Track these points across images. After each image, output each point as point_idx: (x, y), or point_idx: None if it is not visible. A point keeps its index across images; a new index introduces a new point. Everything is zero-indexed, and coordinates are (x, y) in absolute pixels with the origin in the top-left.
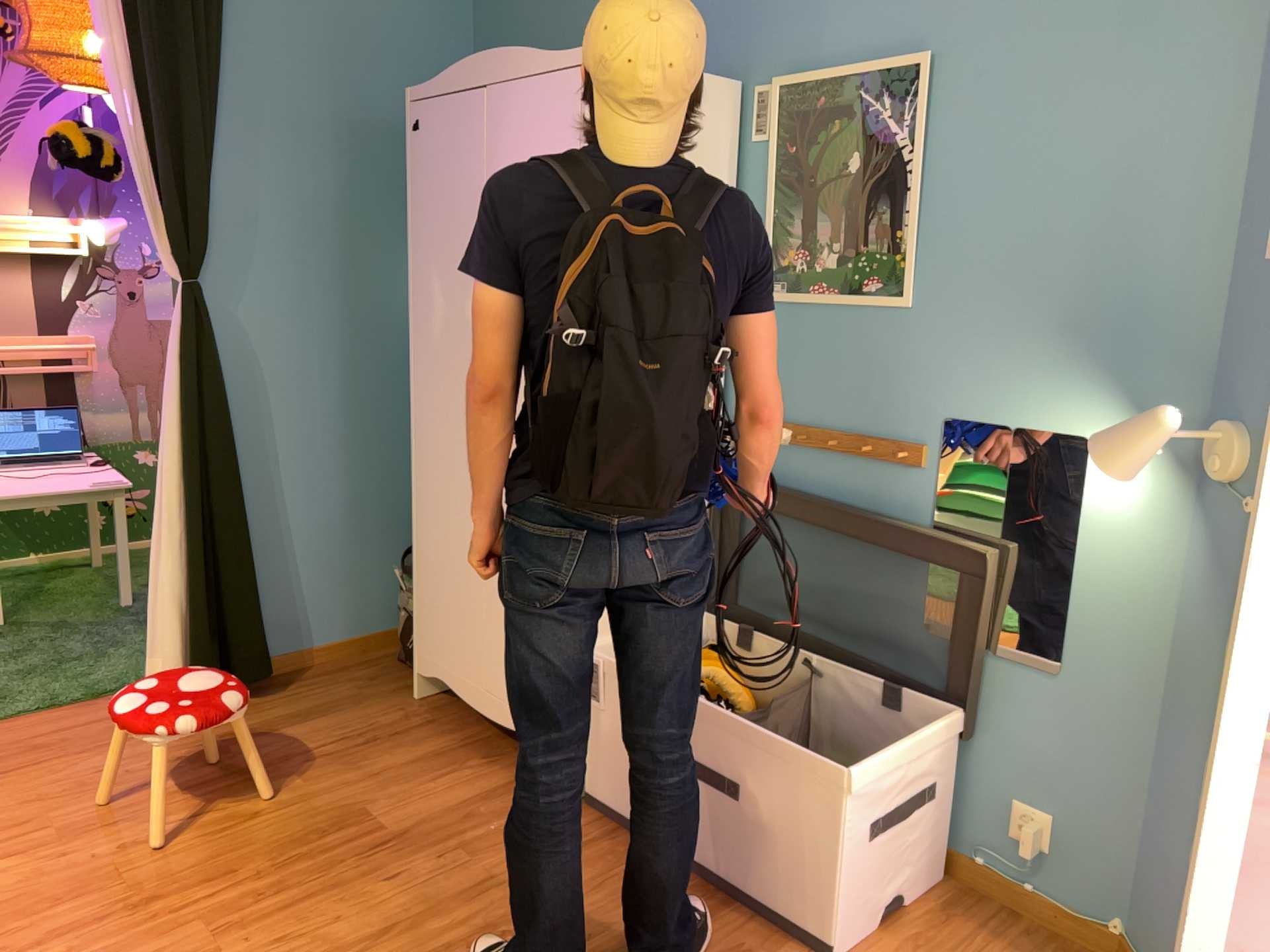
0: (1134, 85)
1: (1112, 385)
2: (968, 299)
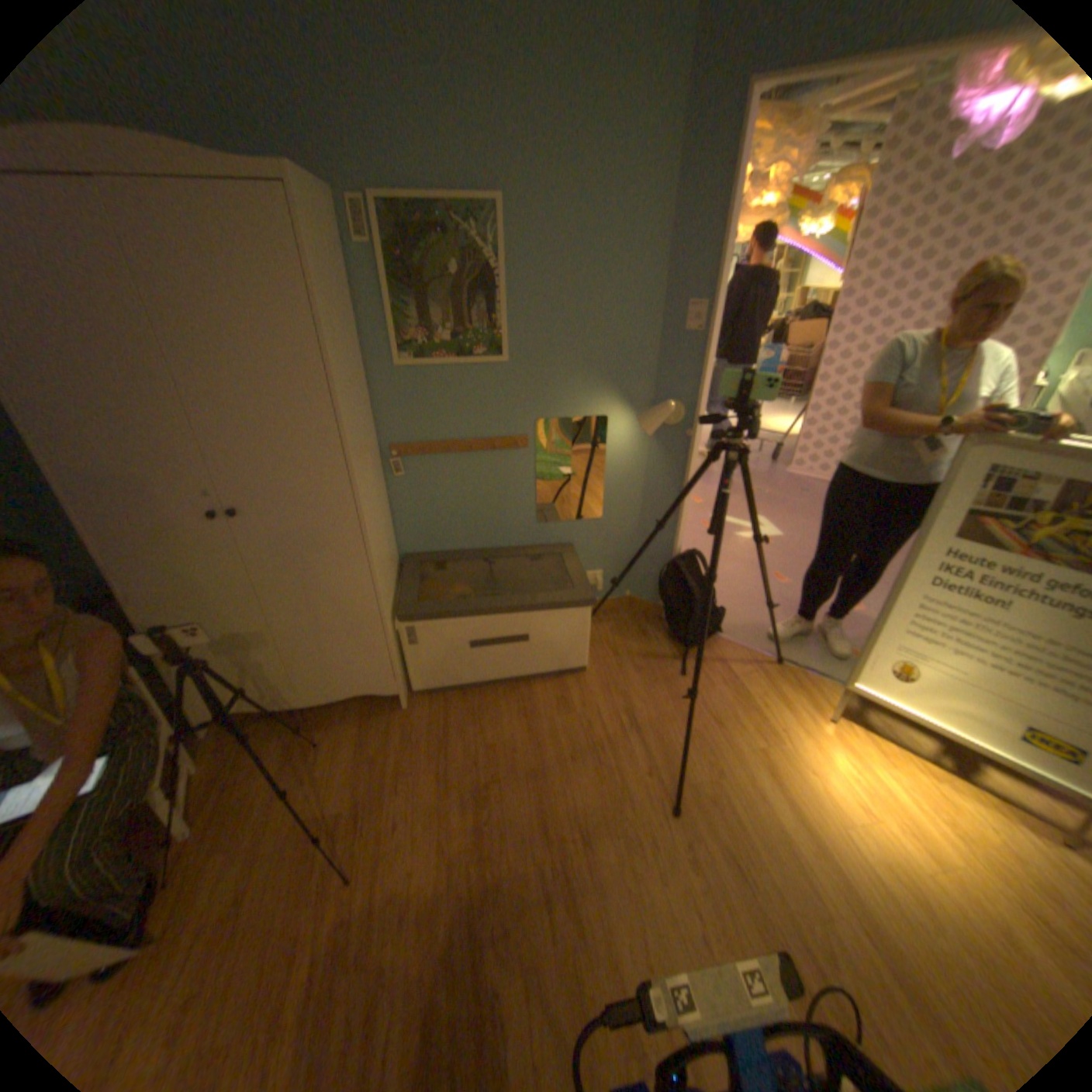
0: (618, 236)
1: (616, 391)
2: (542, 356)
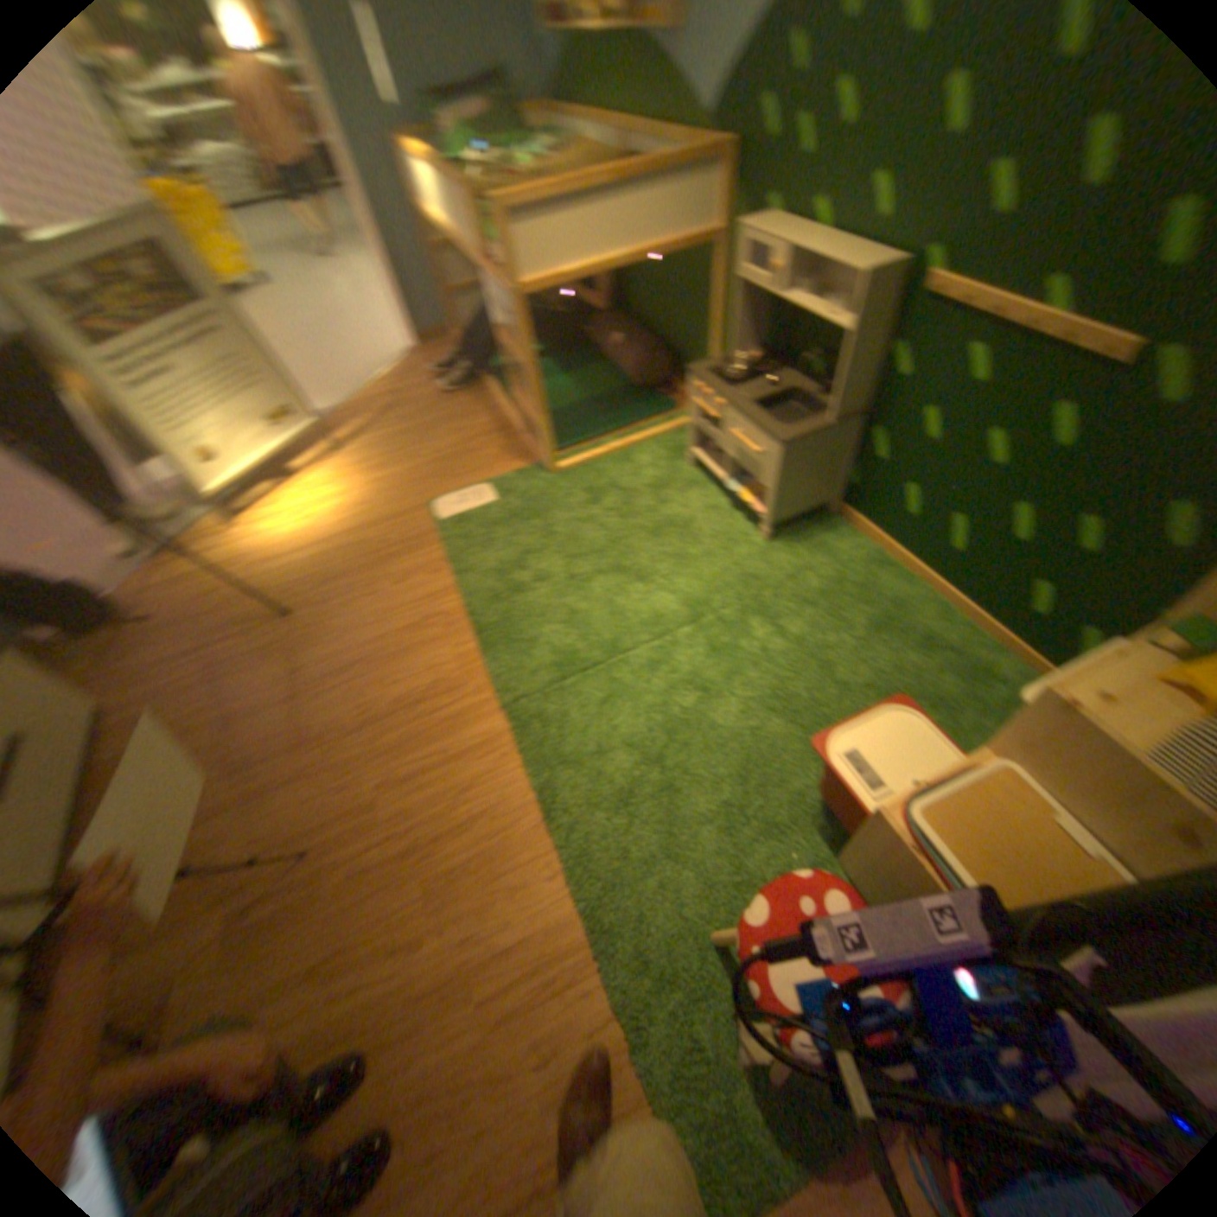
0: None
1: None
2: None
